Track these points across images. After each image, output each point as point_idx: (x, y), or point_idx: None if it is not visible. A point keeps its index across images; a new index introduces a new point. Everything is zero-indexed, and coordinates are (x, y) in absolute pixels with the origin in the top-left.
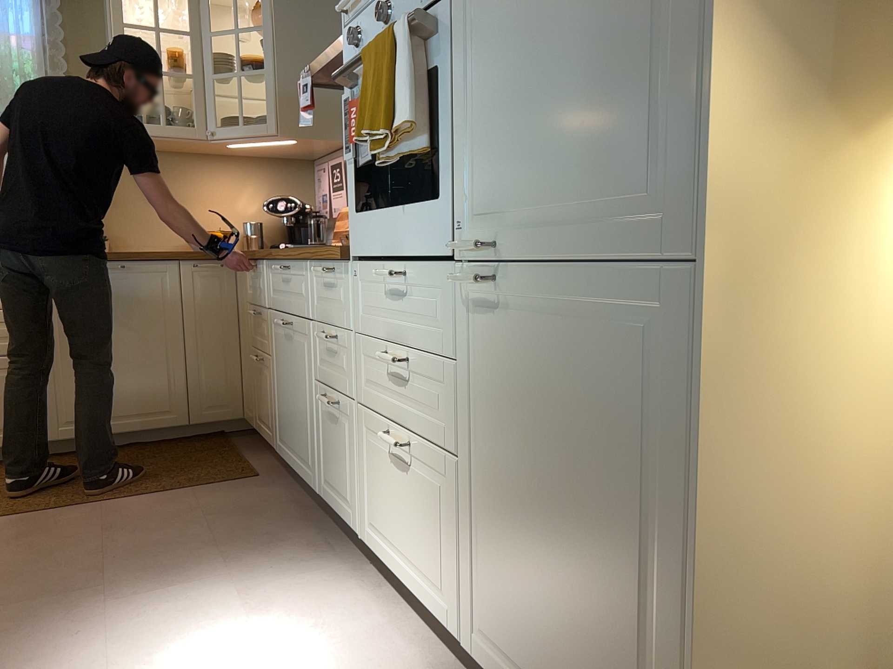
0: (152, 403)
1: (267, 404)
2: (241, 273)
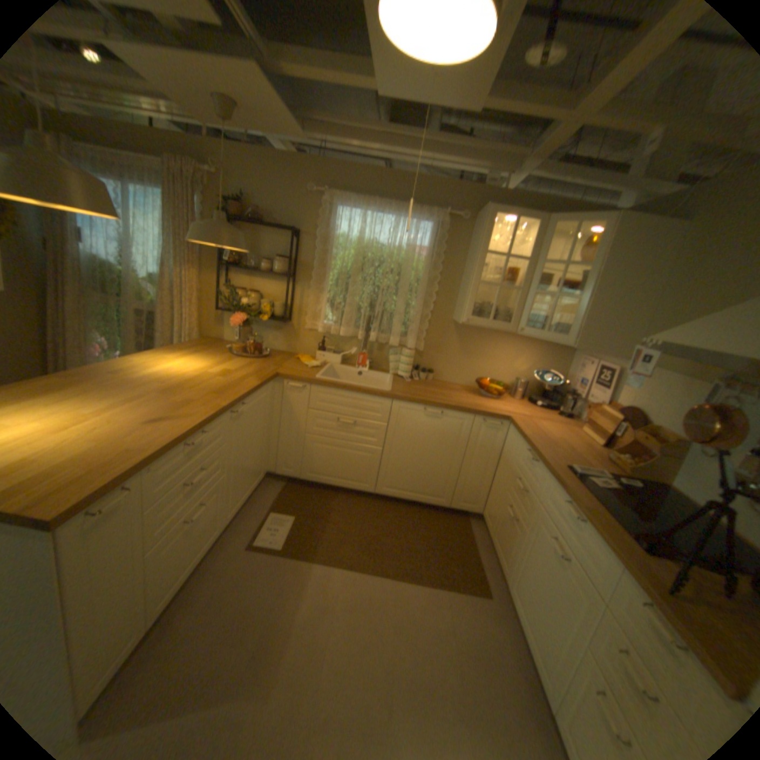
0: (434, 490)
1: (511, 549)
2: (514, 437)
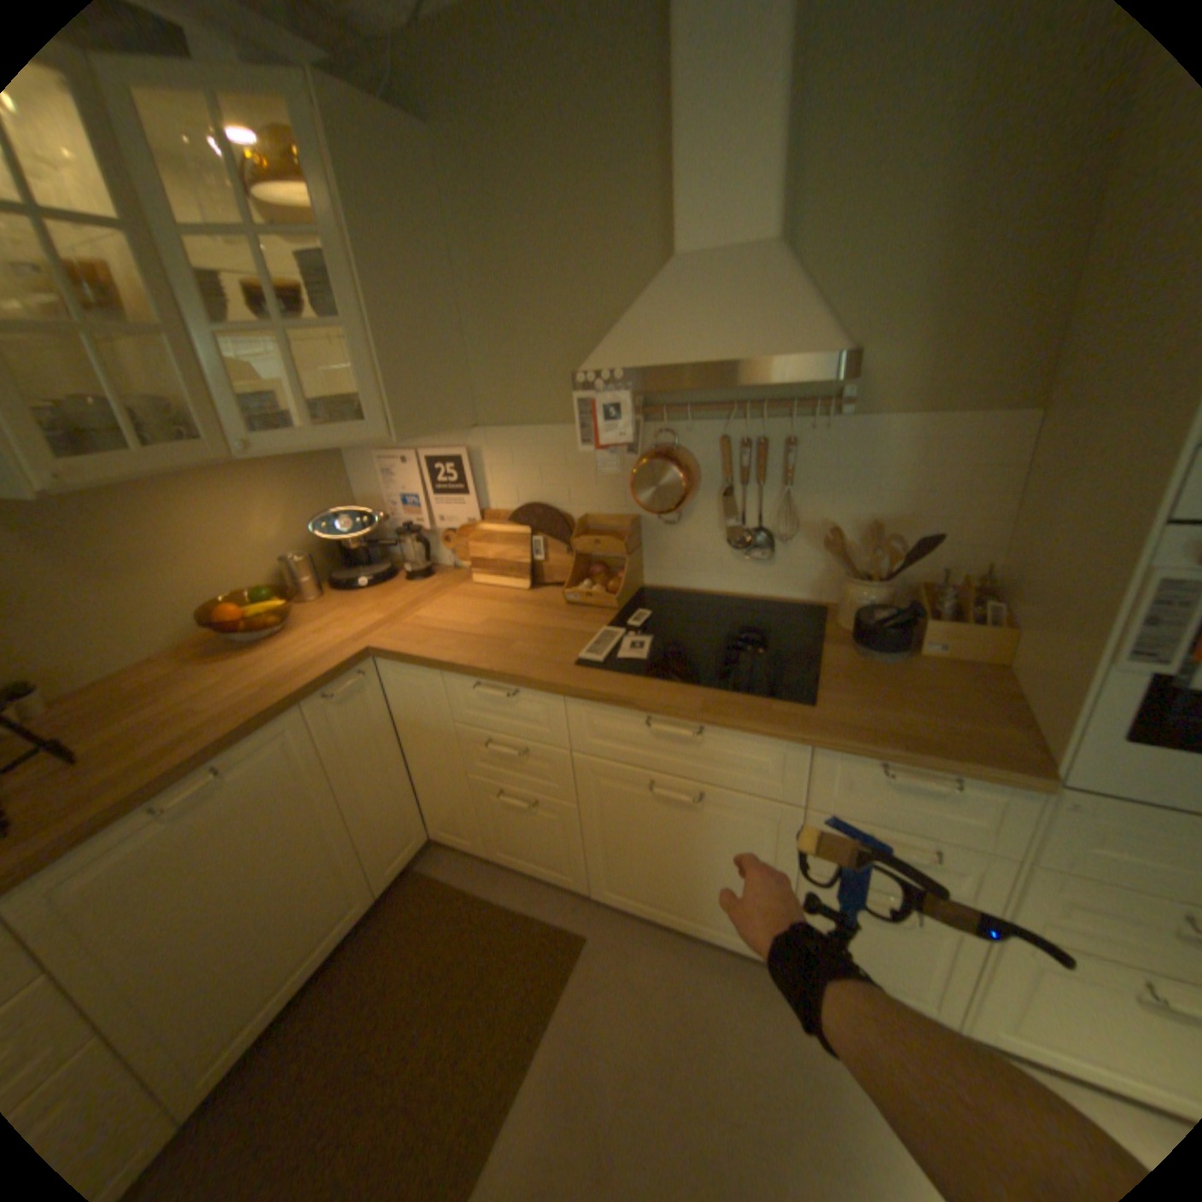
0: (325, 918)
1: (551, 848)
2: (408, 679)
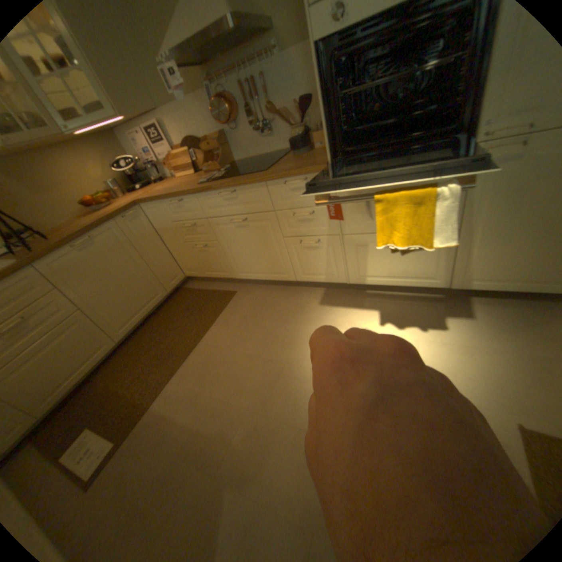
0: (149, 294)
1: (218, 262)
2: (153, 209)
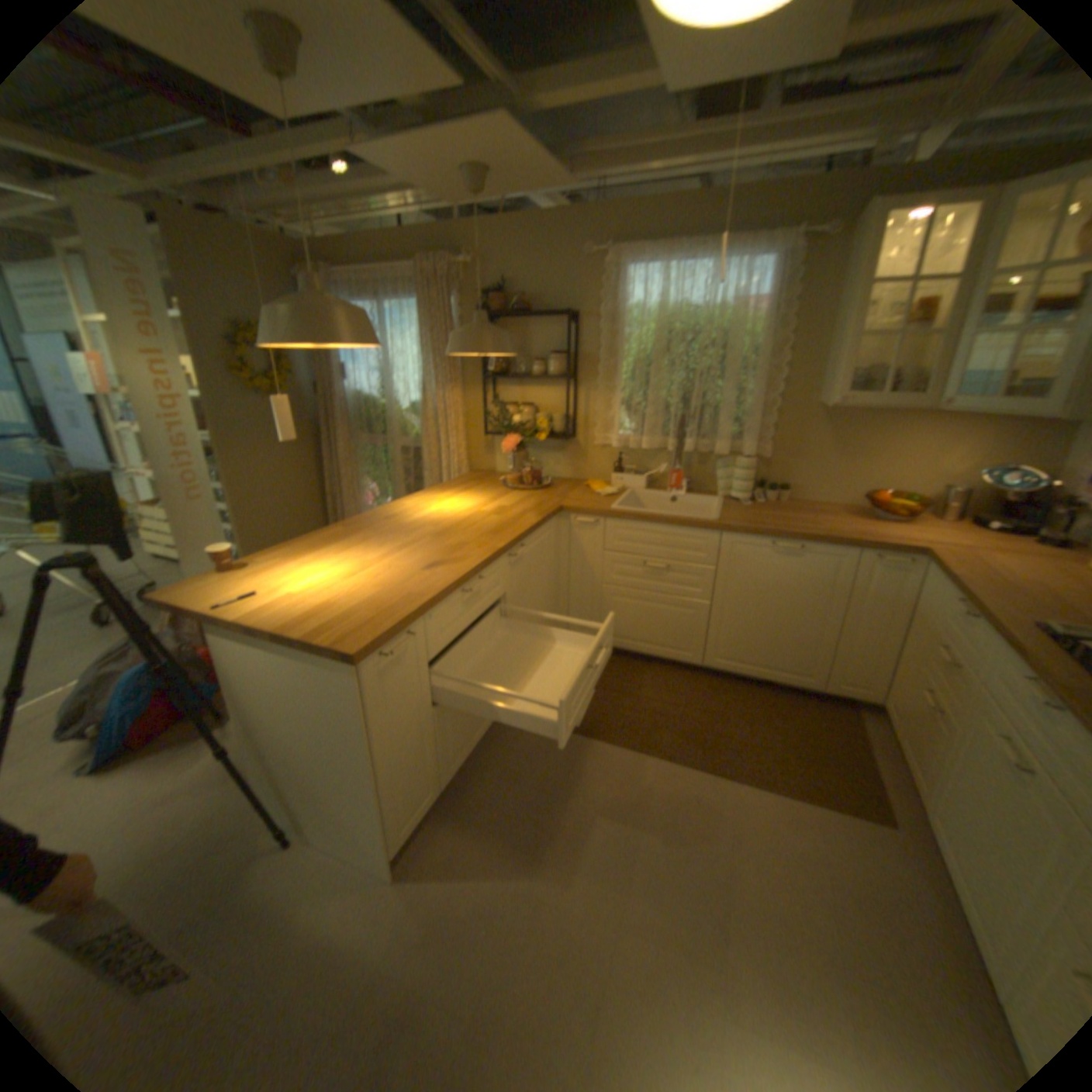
0: (796, 666)
1: (931, 758)
2: (938, 582)
